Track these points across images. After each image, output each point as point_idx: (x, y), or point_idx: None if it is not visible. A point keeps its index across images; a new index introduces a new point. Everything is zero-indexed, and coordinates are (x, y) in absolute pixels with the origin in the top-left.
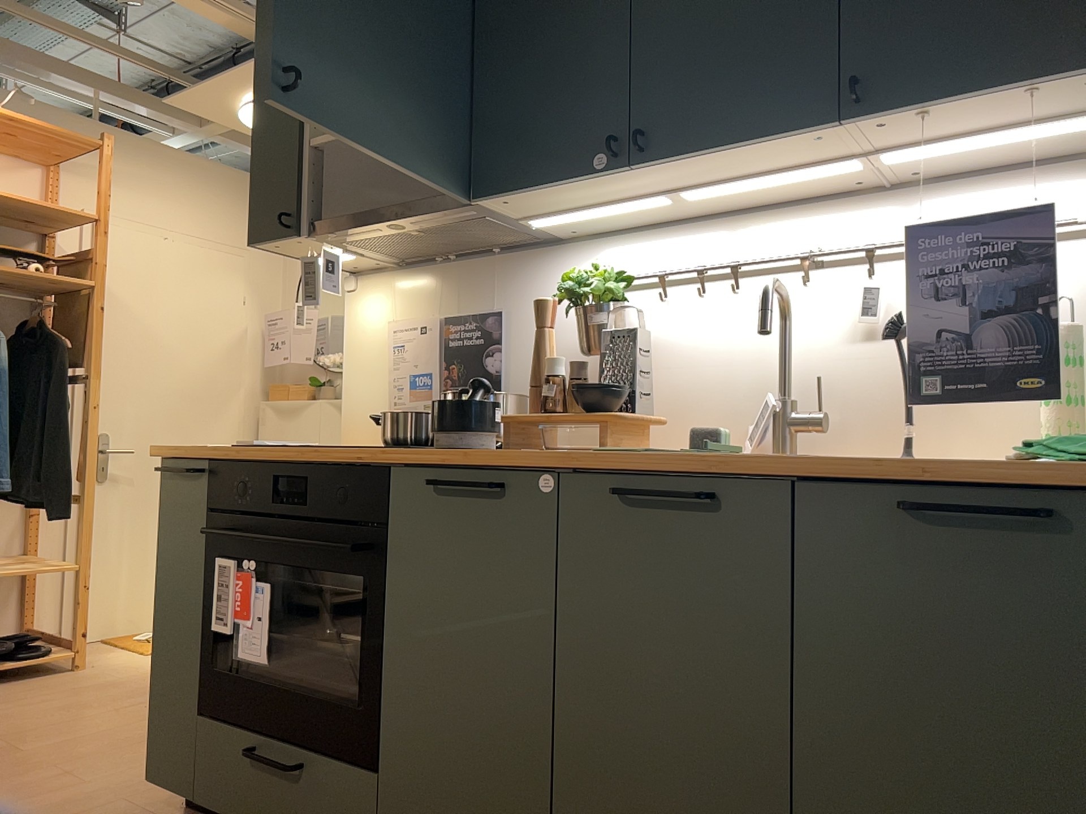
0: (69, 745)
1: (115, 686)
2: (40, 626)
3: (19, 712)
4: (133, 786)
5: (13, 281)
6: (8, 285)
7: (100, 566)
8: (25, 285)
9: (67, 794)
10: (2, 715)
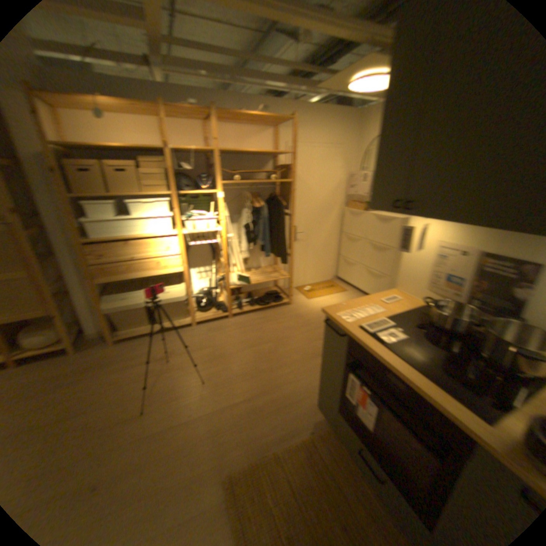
0: (291, 353)
1: (300, 318)
2: (278, 284)
3: (276, 328)
4: (311, 389)
5: (264, 182)
6: (262, 182)
7: (293, 267)
8: (267, 182)
9: (292, 387)
10: (272, 329)
